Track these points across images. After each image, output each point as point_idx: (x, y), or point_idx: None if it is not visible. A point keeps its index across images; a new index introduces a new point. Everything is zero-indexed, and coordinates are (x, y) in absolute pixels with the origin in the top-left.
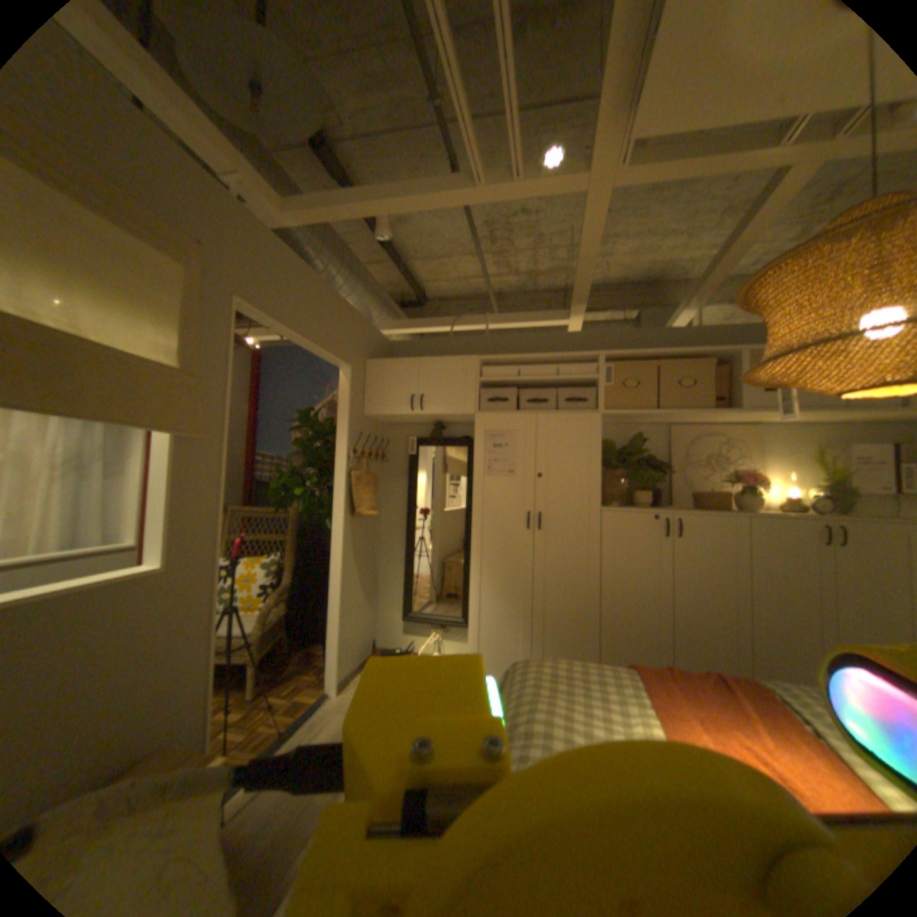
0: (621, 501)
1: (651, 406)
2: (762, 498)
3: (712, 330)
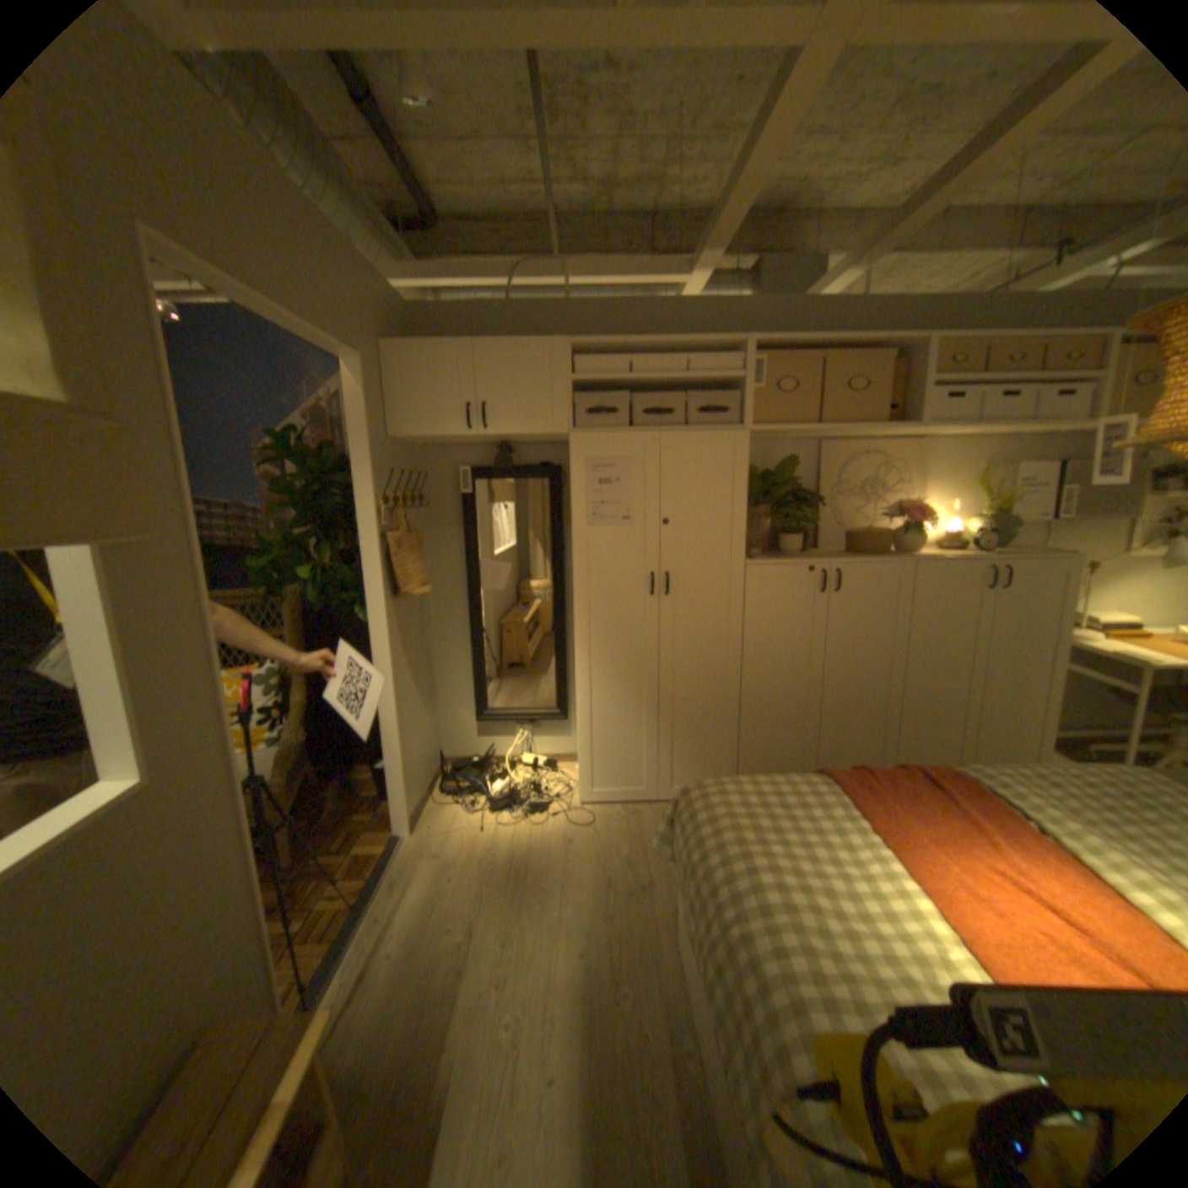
0: (756, 547)
1: (803, 419)
2: (917, 533)
3: (880, 306)
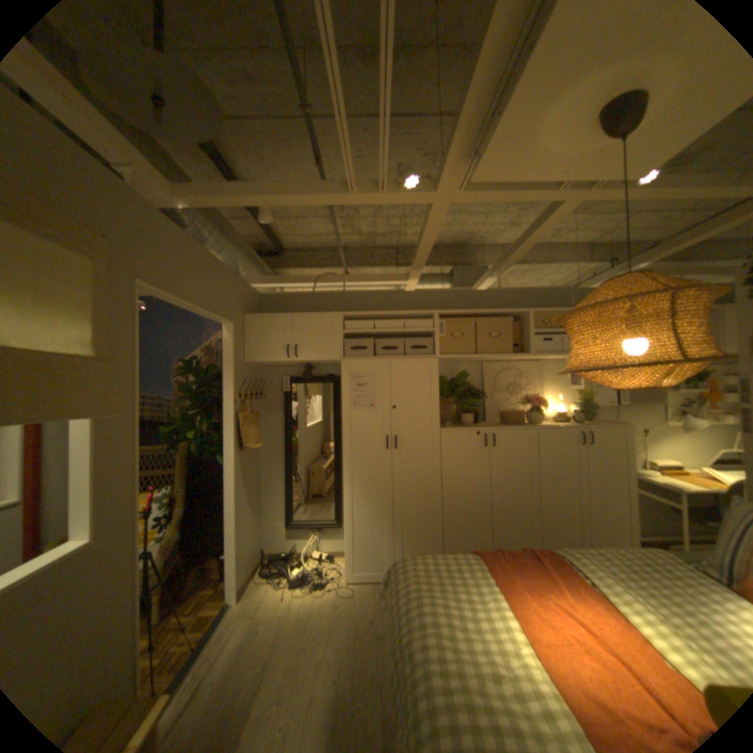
0: (450, 421)
1: (469, 351)
2: (541, 413)
3: (506, 295)
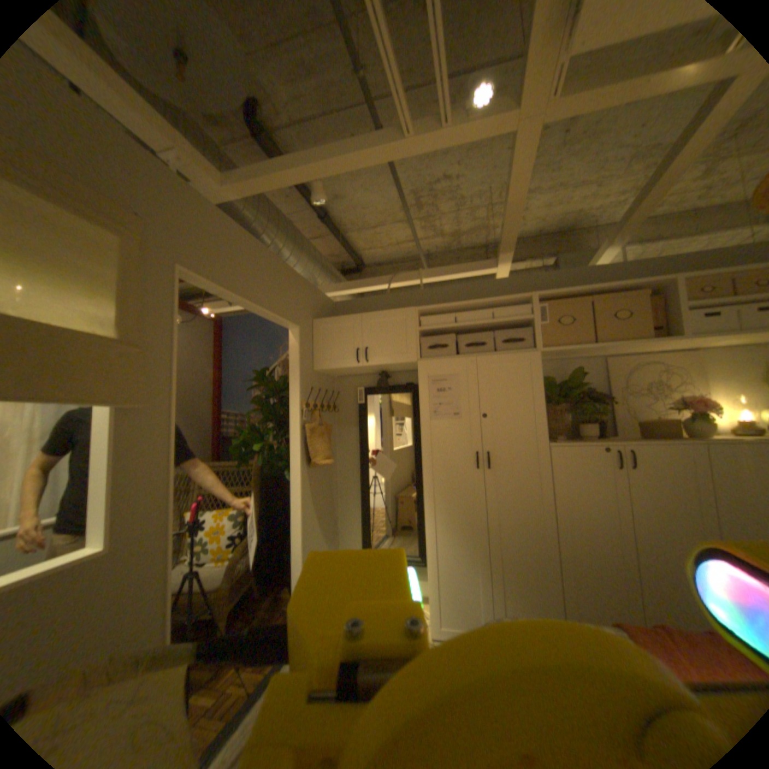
0: (565, 435)
1: (586, 341)
2: (710, 422)
3: (638, 265)
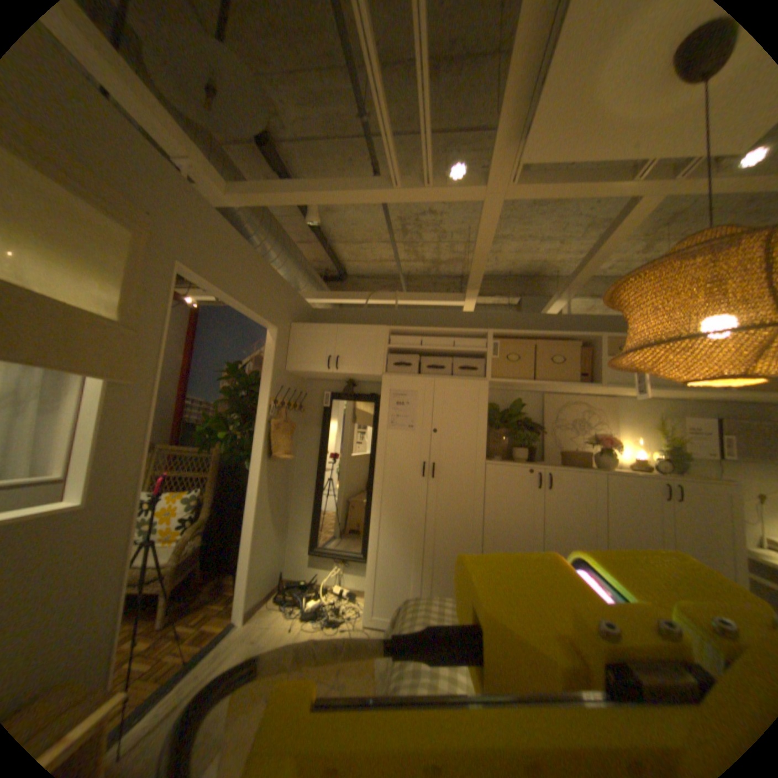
0: (502, 455)
1: (528, 377)
2: (616, 458)
3: (578, 318)
